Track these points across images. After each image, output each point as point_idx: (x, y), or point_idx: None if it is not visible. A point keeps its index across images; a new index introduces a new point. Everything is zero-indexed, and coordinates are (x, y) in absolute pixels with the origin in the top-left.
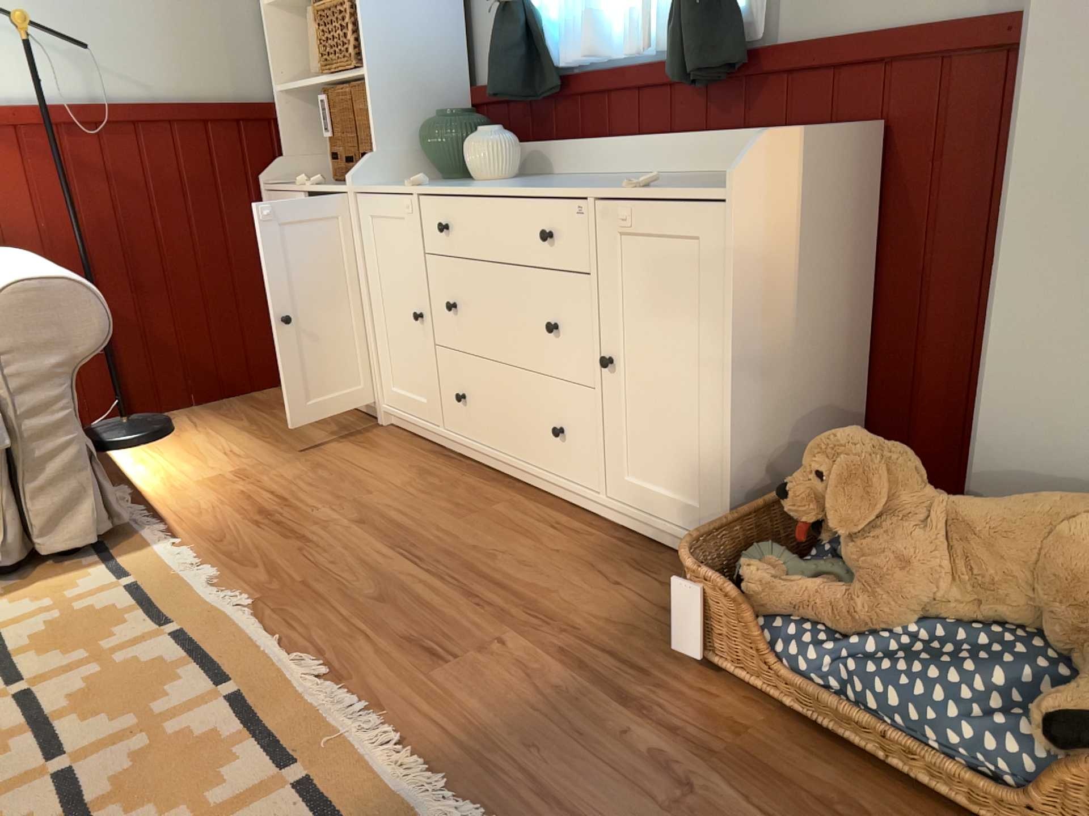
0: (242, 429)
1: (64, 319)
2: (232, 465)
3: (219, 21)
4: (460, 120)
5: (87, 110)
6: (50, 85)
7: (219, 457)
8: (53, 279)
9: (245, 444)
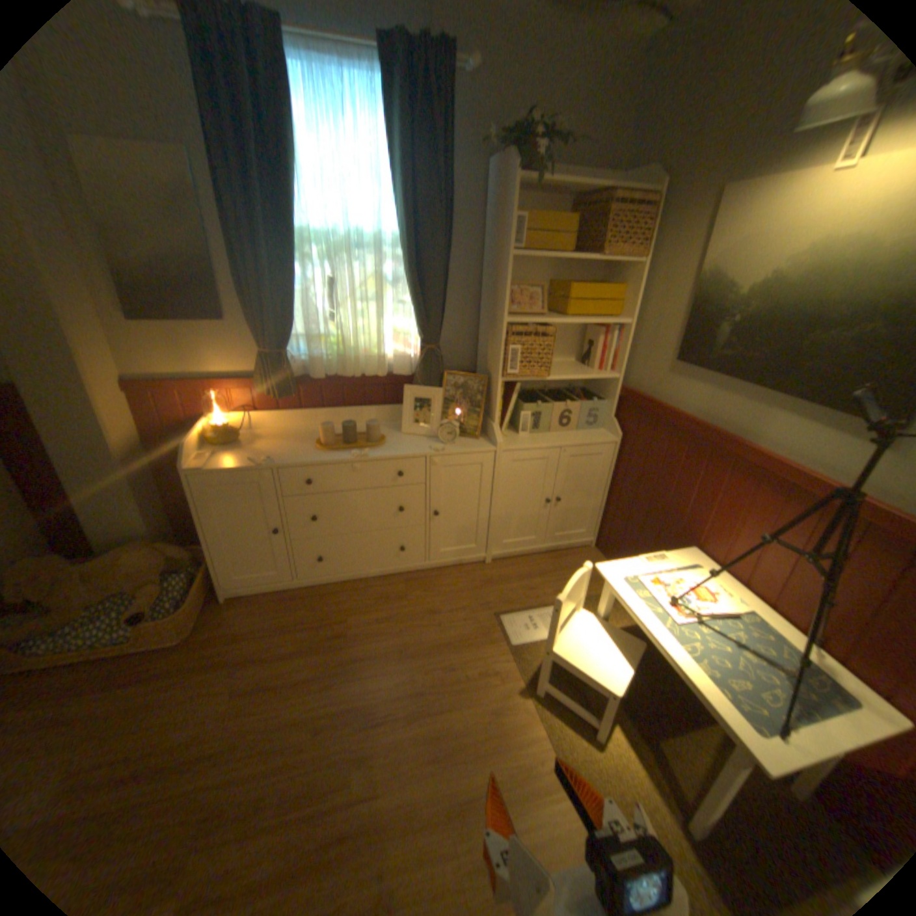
0: None
1: None
2: None
3: None
4: None
5: None
6: None
7: None
8: None
9: None
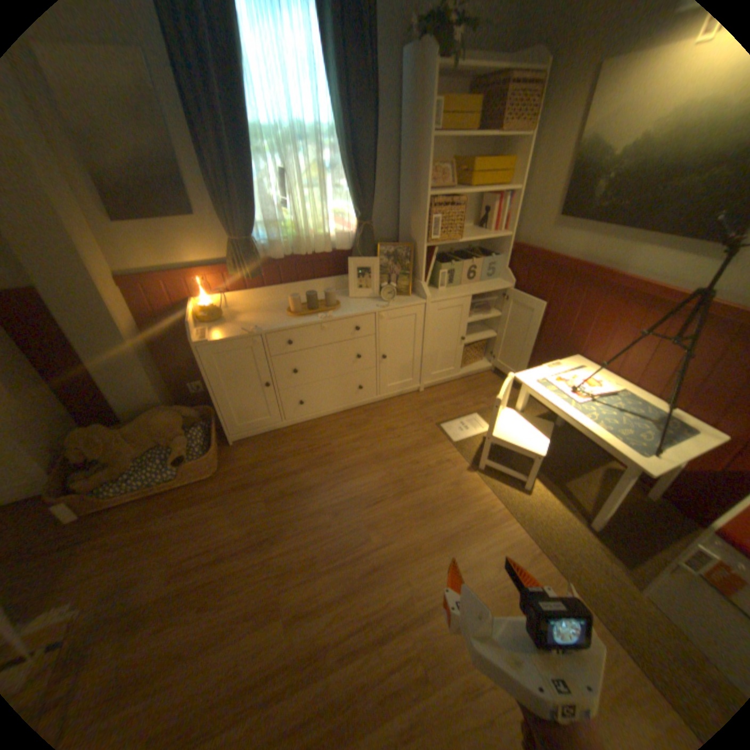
0: None
1: None
2: None
3: None
4: None
5: None
6: None
7: None
8: None
9: None
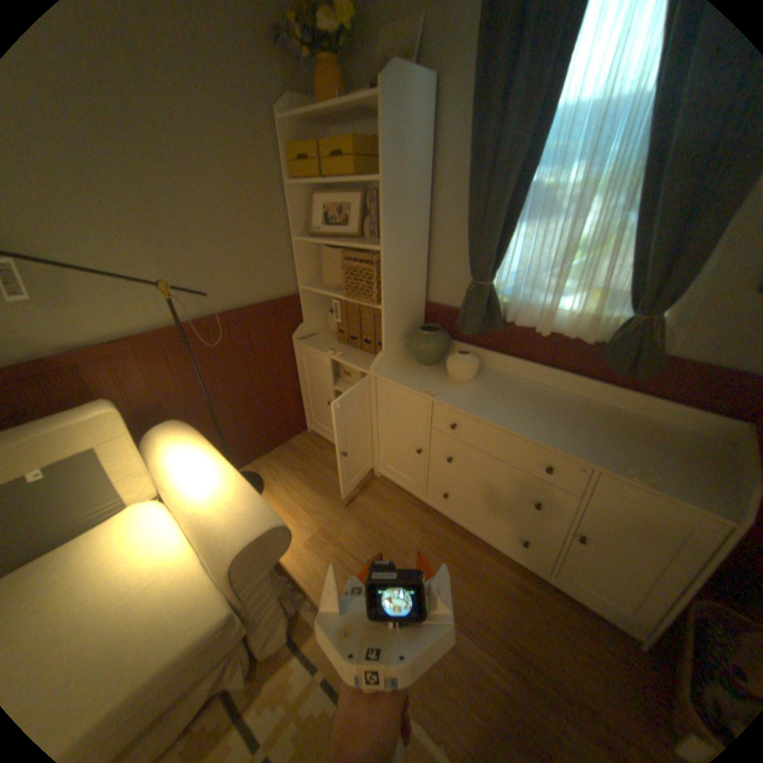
0: (301, 480)
1: (270, 549)
2: (315, 522)
3: (268, 248)
4: (440, 337)
5: (200, 319)
6: (174, 307)
7: (303, 513)
8: (261, 530)
9: (311, 497)
